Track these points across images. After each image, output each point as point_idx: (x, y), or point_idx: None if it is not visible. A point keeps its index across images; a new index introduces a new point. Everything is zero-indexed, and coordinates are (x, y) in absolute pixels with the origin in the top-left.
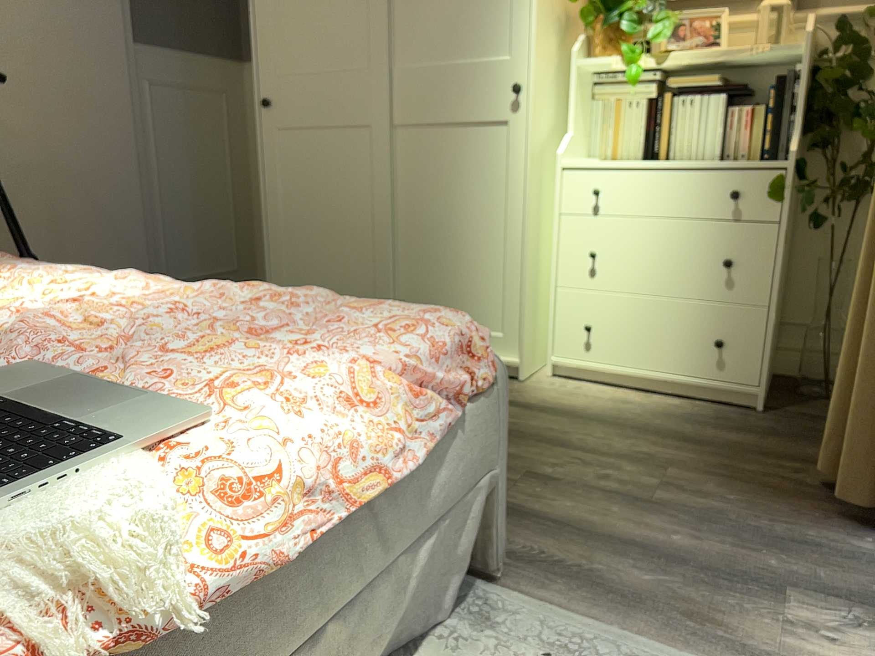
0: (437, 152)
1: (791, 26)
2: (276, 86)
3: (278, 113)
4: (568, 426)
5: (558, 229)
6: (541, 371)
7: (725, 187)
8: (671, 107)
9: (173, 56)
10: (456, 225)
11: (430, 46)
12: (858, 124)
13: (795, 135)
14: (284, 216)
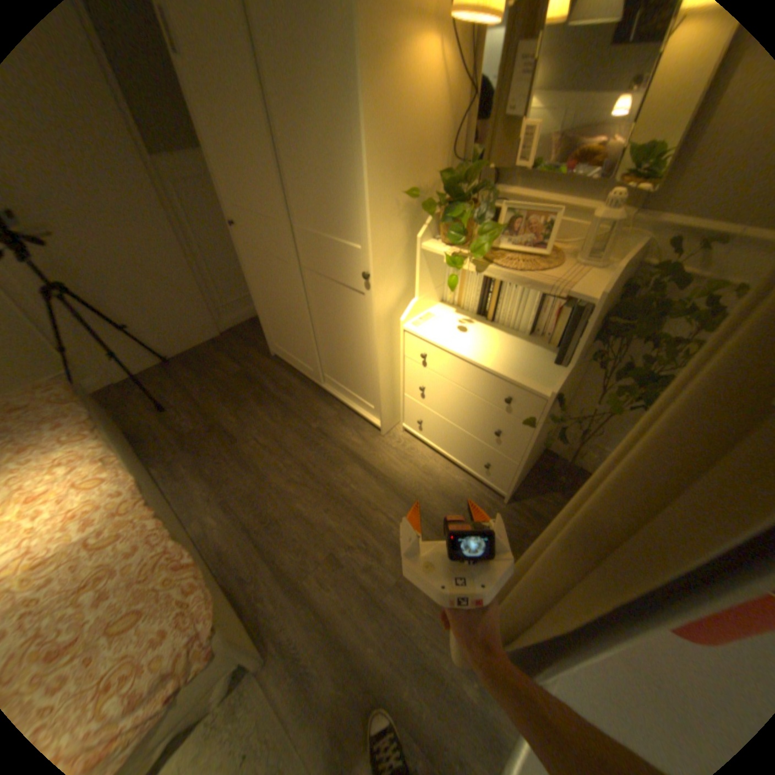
0: (328, 294)
1: (628, 226)
2: (232, 213)
3: (238, 232)
4: (382, 497)
5: (403, 364)
6: (401, 421)
7: (504, 390)
8: (501, 284)
9: (182, 156)
10: (344, 342)
11: (312, 217)
12: (656, 331)
13: (577, 357)
14: (260, 297)
